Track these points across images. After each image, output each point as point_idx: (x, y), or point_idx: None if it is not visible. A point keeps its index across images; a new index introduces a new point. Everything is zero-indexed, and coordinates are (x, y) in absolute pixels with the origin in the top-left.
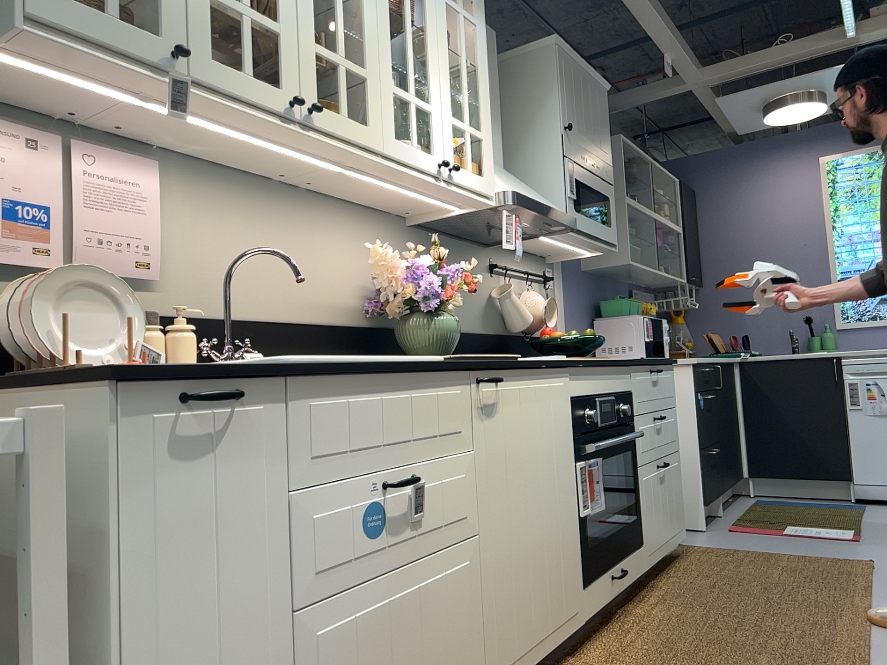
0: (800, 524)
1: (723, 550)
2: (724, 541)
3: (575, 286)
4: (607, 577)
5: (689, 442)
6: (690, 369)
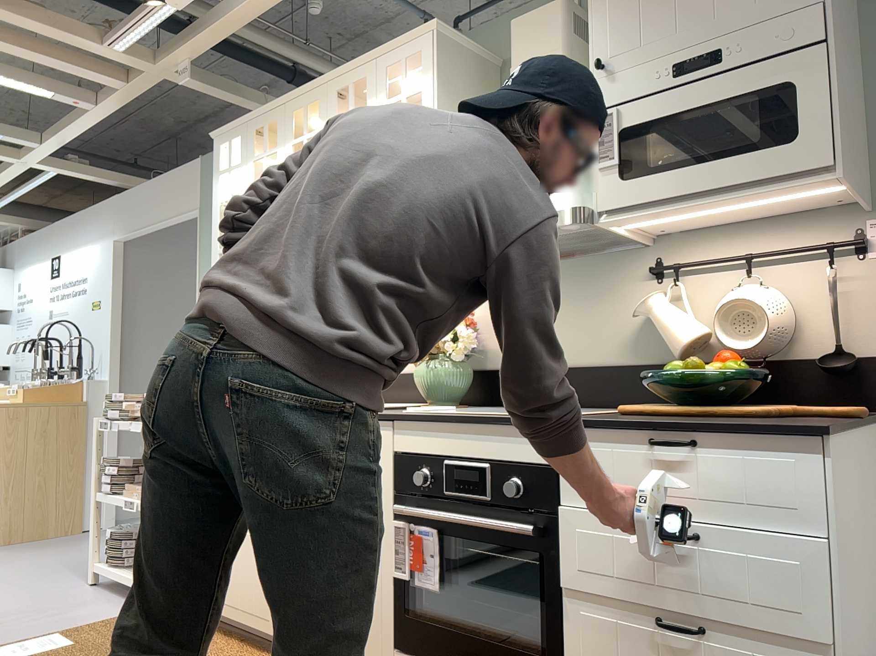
0: None
1: None
2: None
3: None
4: None
5: None
6: None
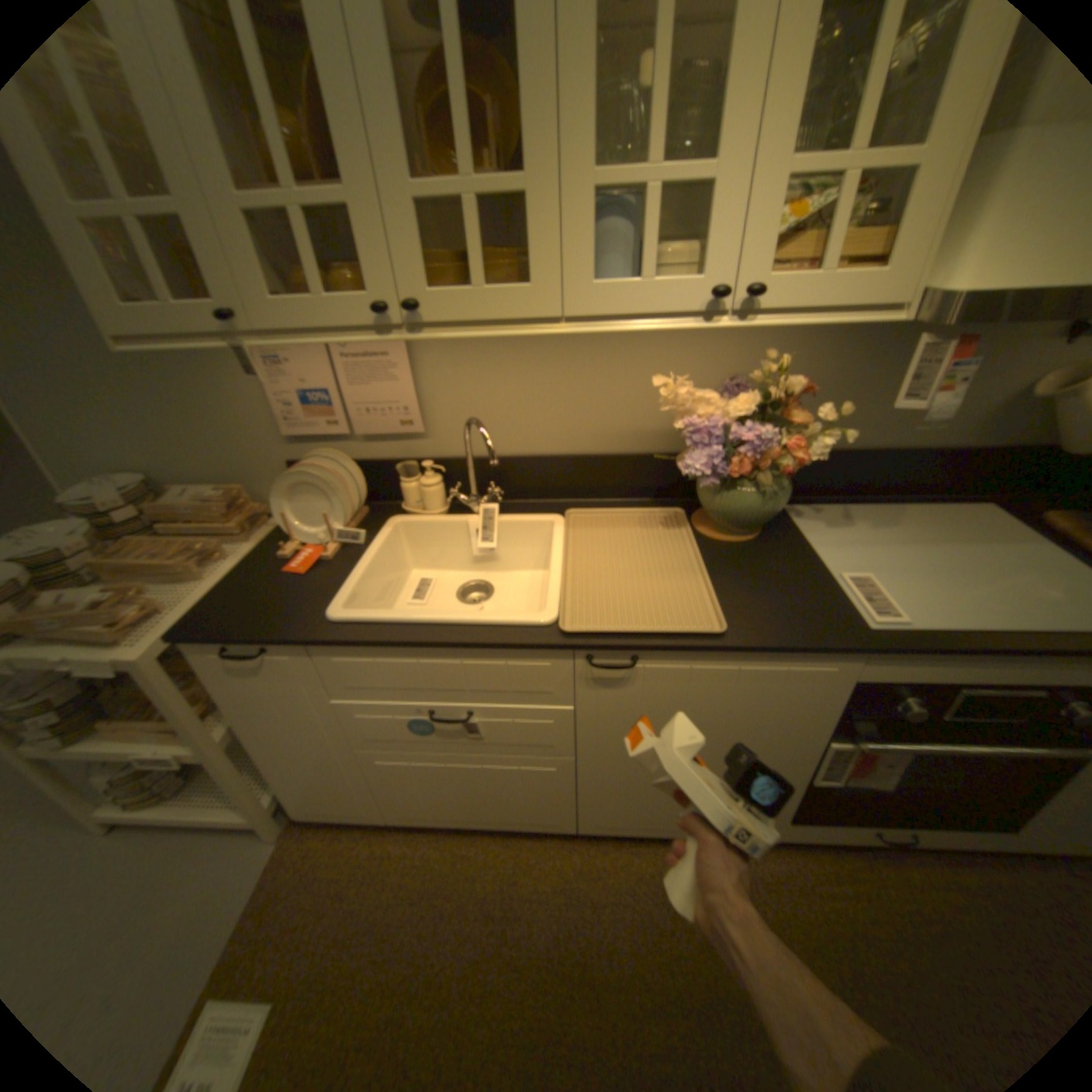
0: None
1: None
2: None
3: None
4: (865, 832)
5: None
6: None
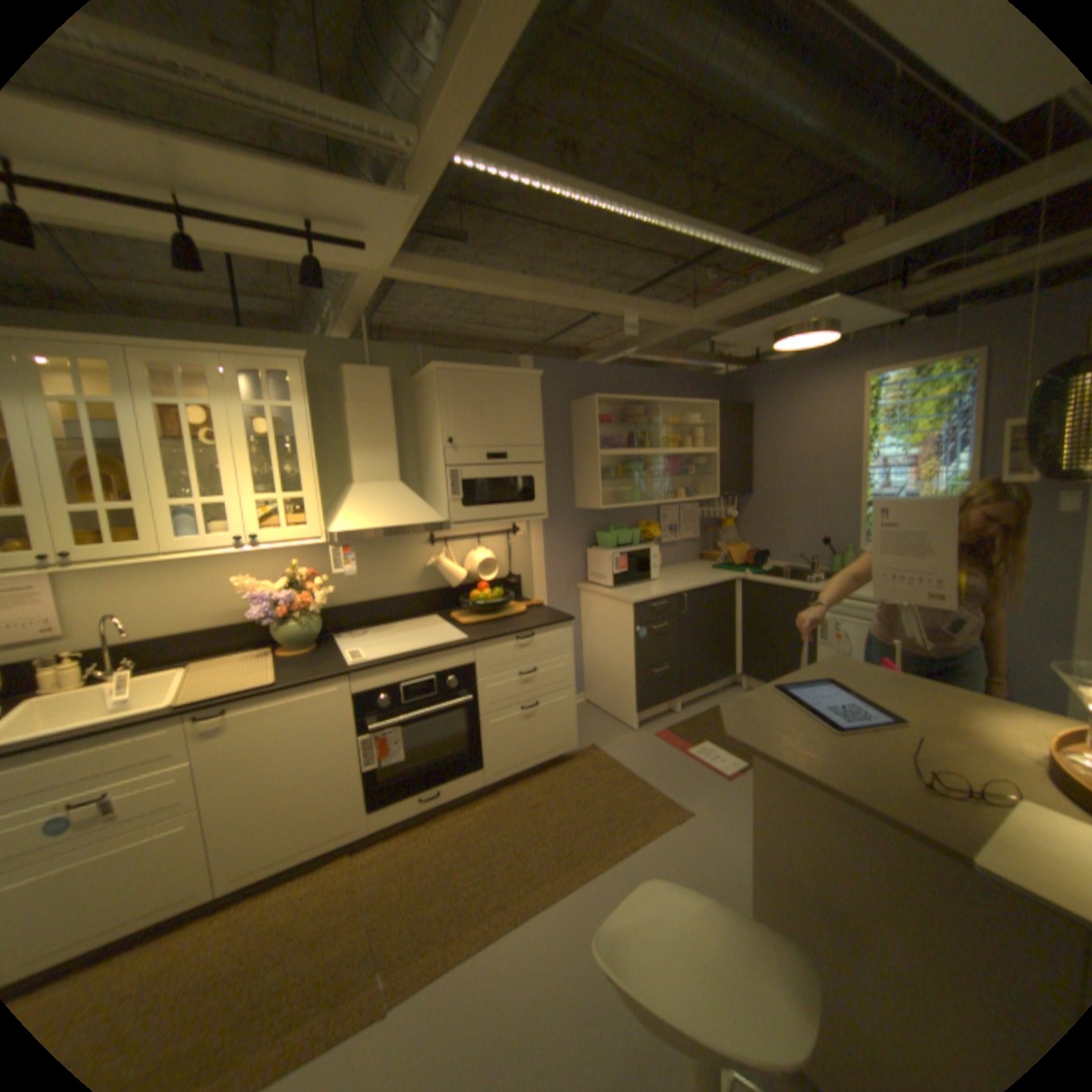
0: (719, 744)
1: (609, 763)
2: (628, 751)
3: (559, 526)
4: (411, 802)
5: (629, 664)
6: (631, 607)
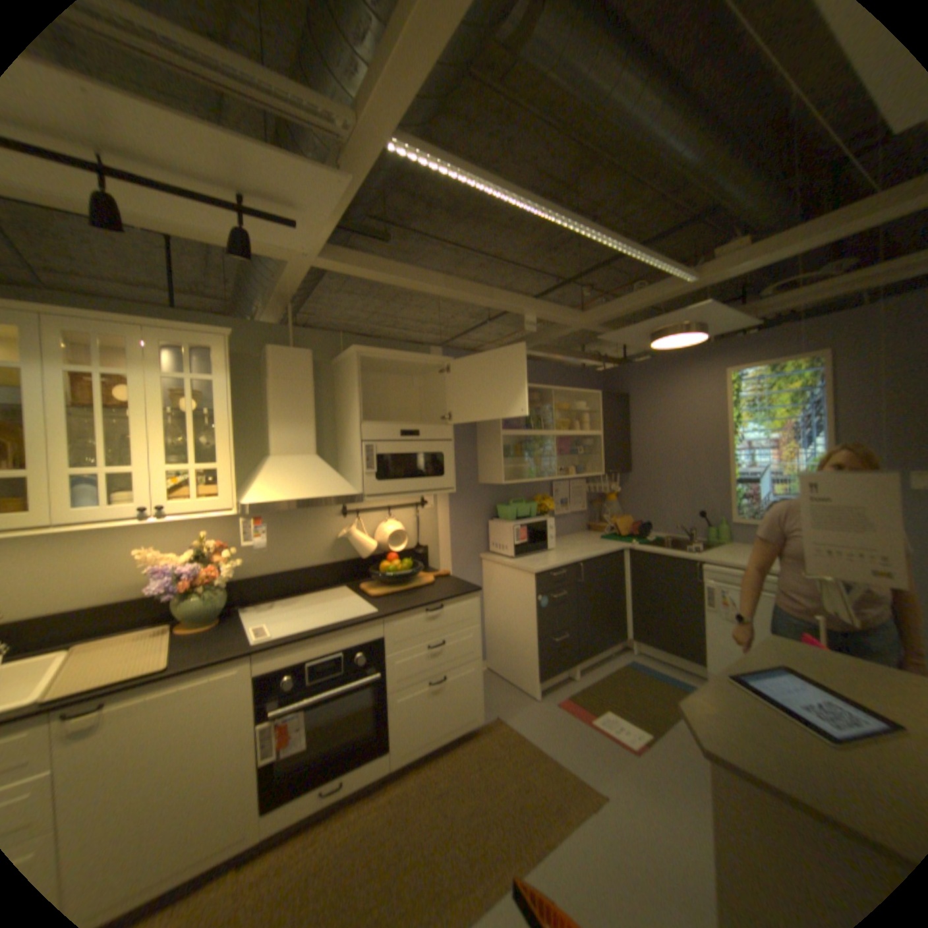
0: (620, 713)
1: (515, 737)
2: (533, 723)
3: (464, 498)
4: (310, 795)
5: (531, 632)
6: (533, 575)
